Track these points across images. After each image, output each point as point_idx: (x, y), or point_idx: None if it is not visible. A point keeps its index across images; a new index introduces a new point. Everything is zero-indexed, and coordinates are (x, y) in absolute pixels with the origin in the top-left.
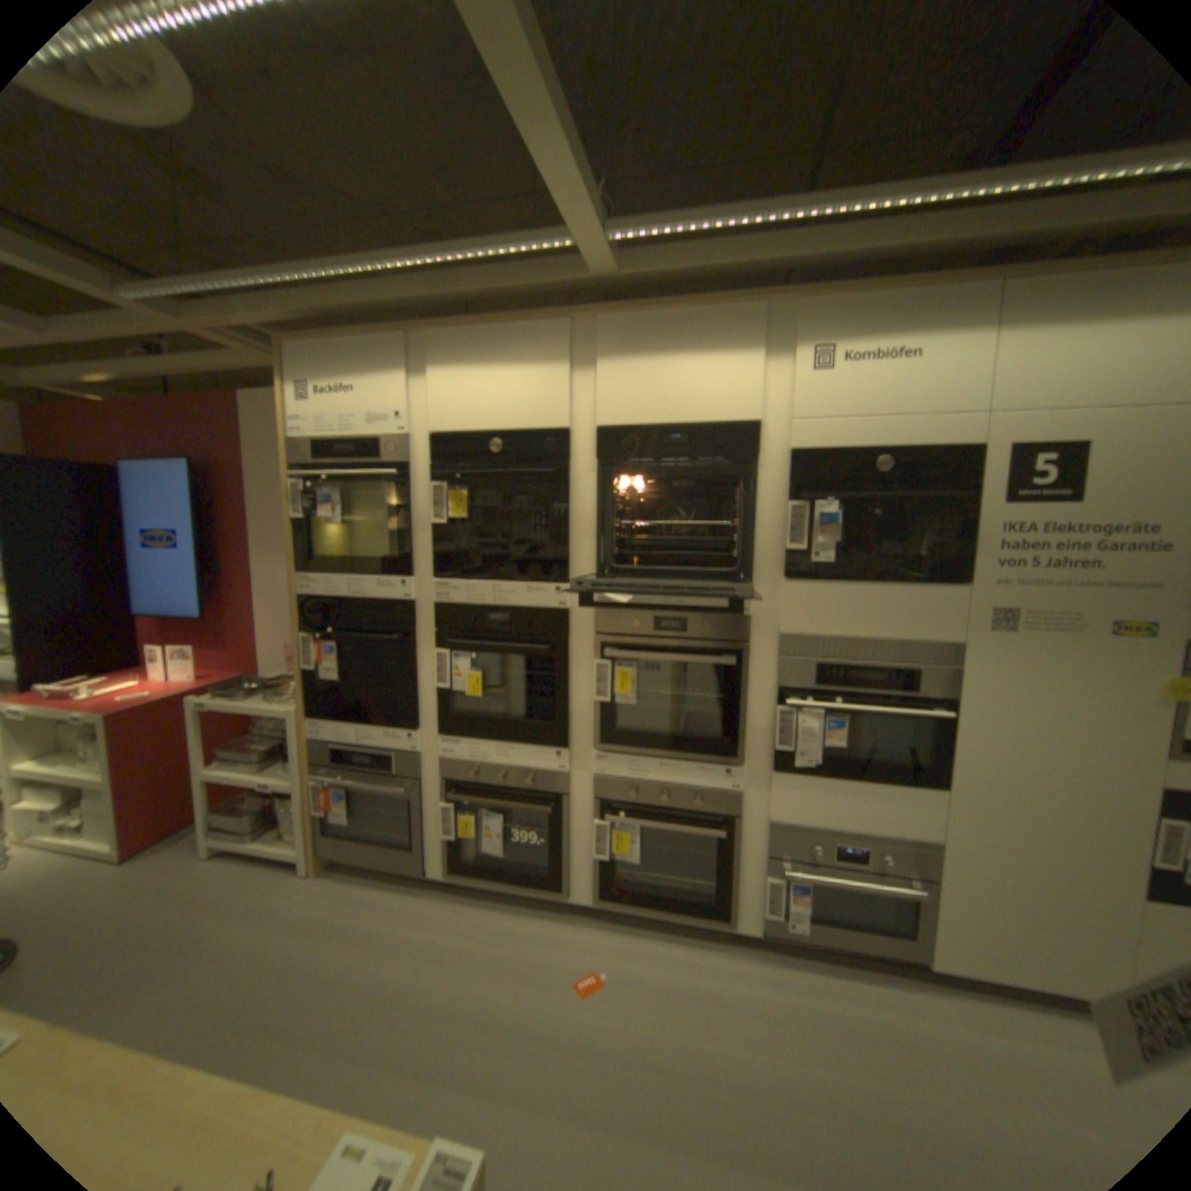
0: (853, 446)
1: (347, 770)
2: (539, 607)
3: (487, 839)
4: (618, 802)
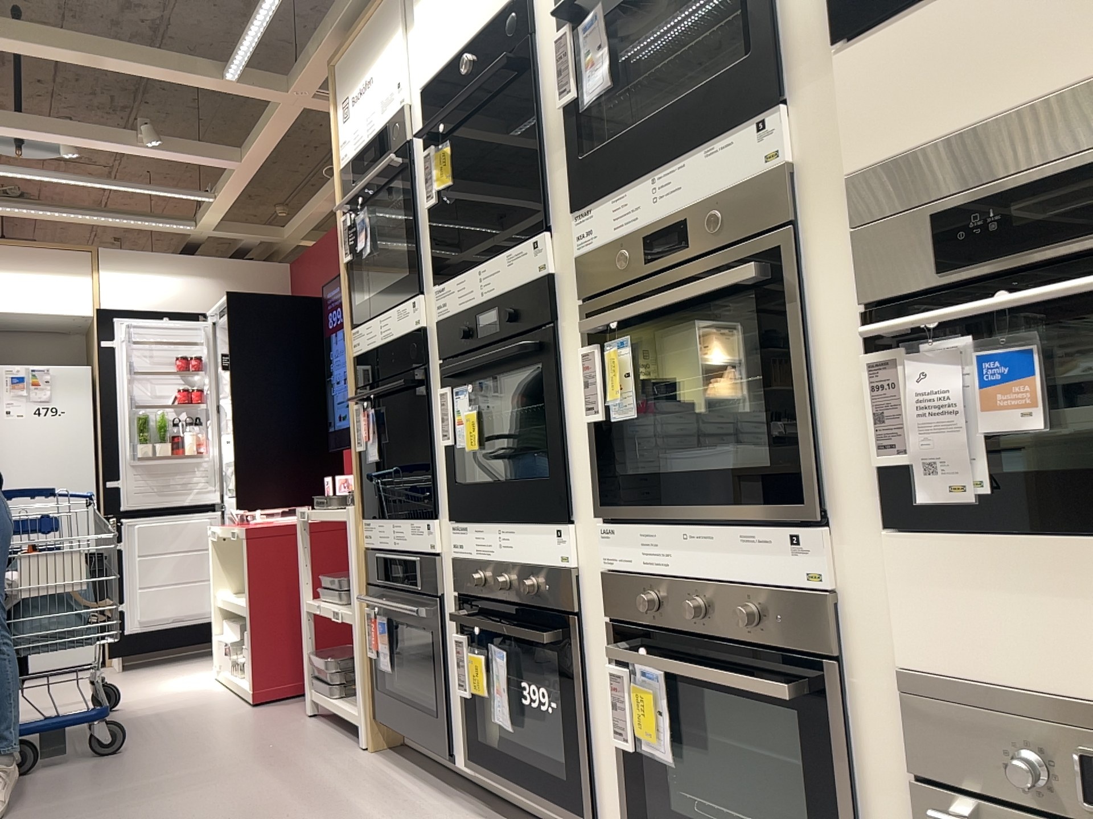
0: None
1: (390, 585)
2: (518, 278)
3: (498, 694)
4: (636, 620)
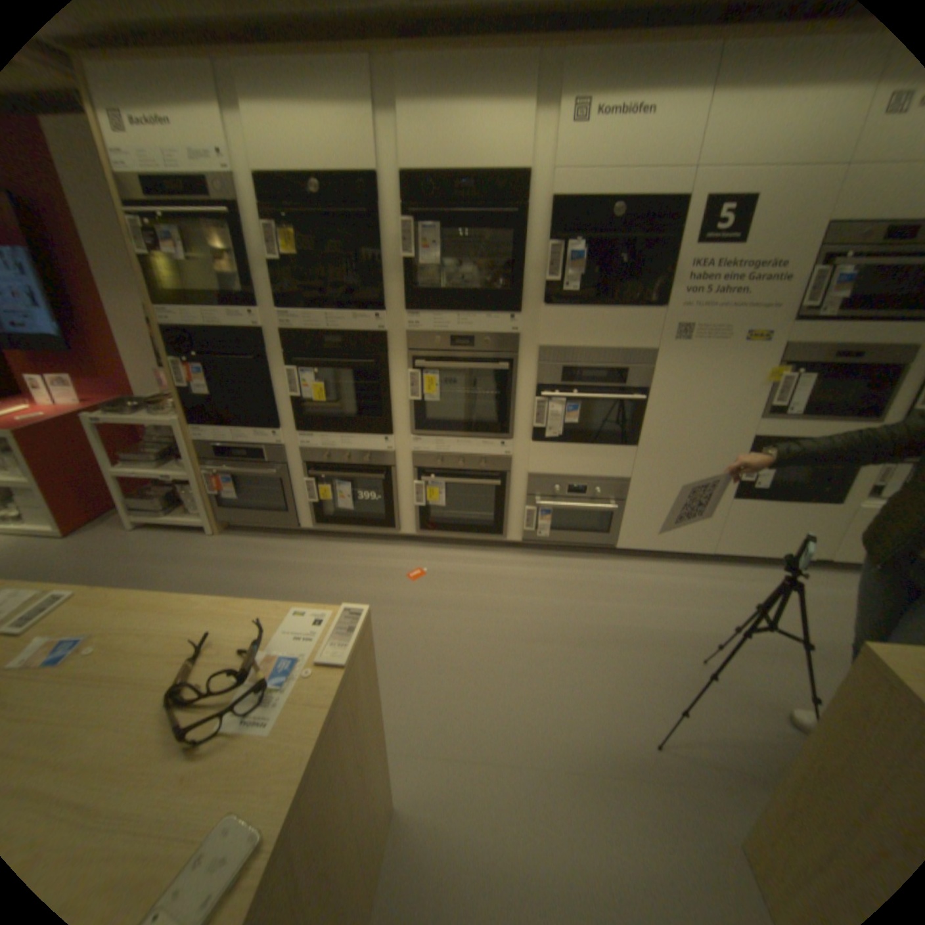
0: (598, 196)
1: (228, 461)
2: (362, 331)
3: (340, 500)
4: (429, 469)
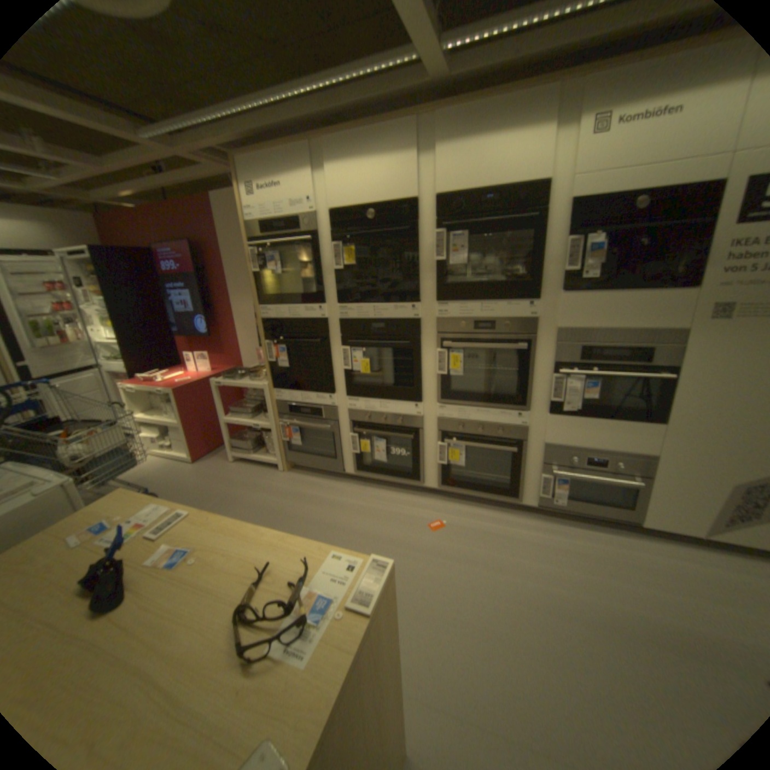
0: (620, 191)
1: (298, 416)
2: (401, 318)
3: (377, 453)
4: (452, 432)
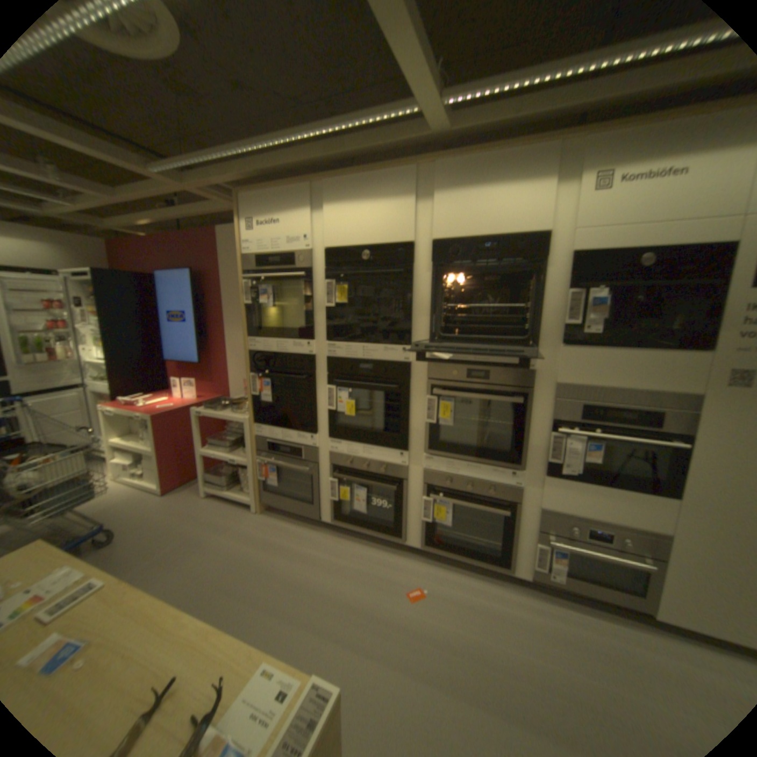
0: (624, 246)
1: (277, 454)
2: (391, 360)
3: (357, 502)
4: (439, 486)
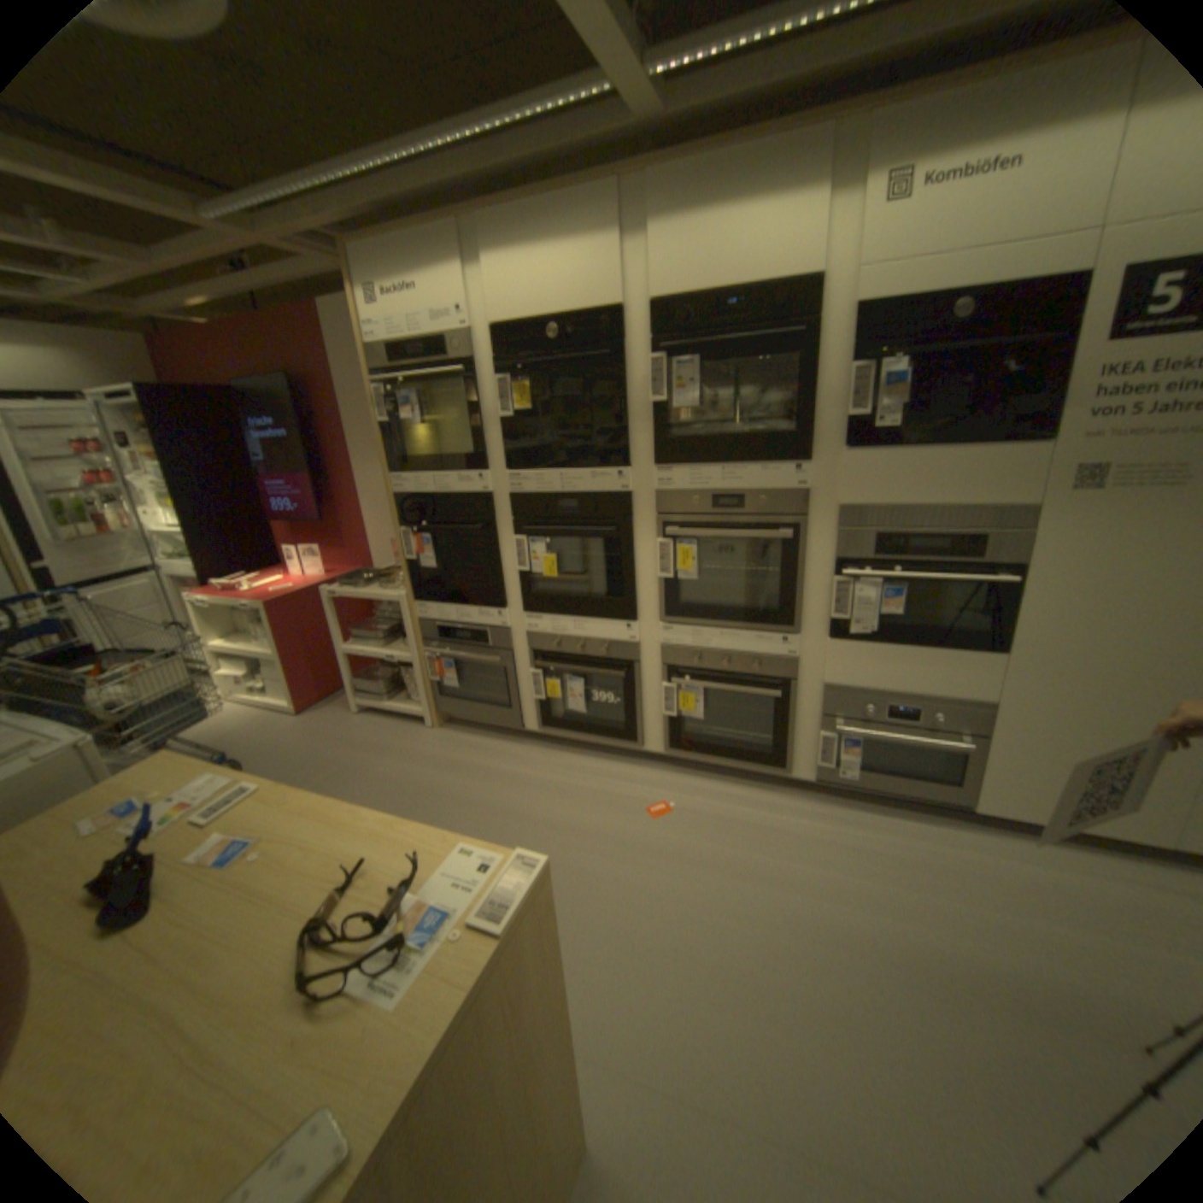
0: (928, 293)
1: (453, 646)
2: (603, 494)
3: (572, 701)
4: (683, 669)
